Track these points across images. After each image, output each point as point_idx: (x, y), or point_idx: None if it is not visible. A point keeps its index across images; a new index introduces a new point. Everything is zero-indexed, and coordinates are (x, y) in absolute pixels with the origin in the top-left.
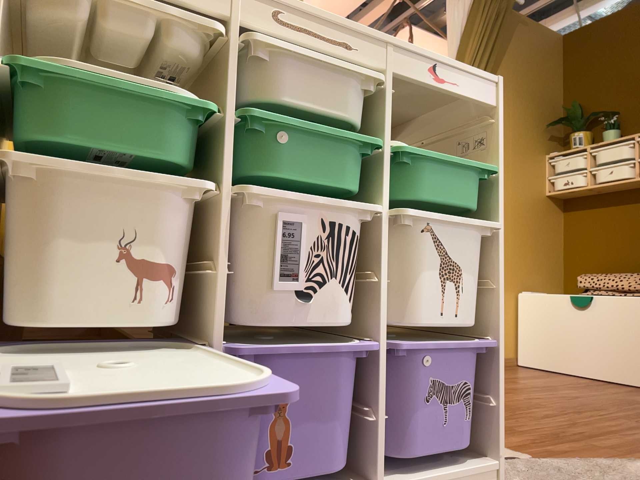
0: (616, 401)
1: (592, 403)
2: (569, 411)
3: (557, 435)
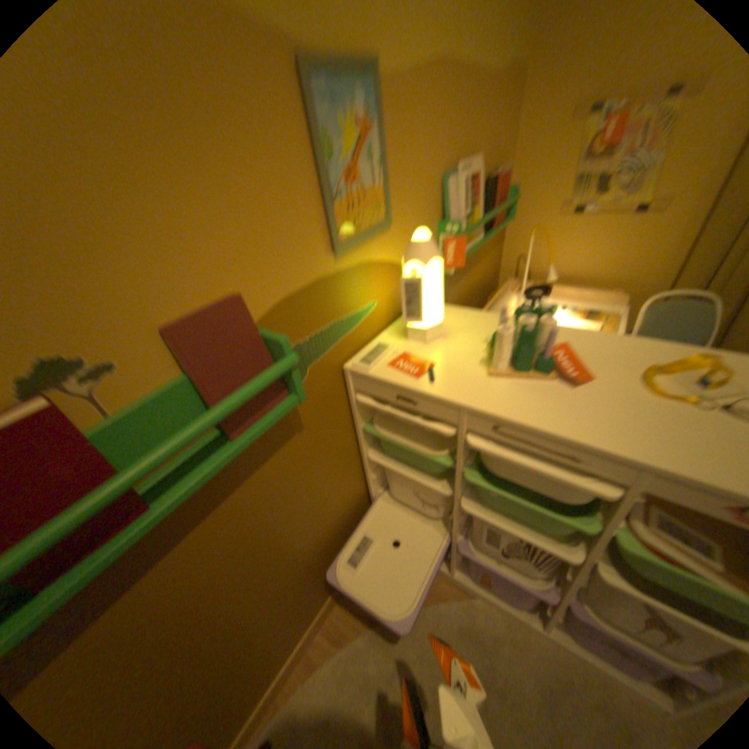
0: None
1: None
2: None
3: None
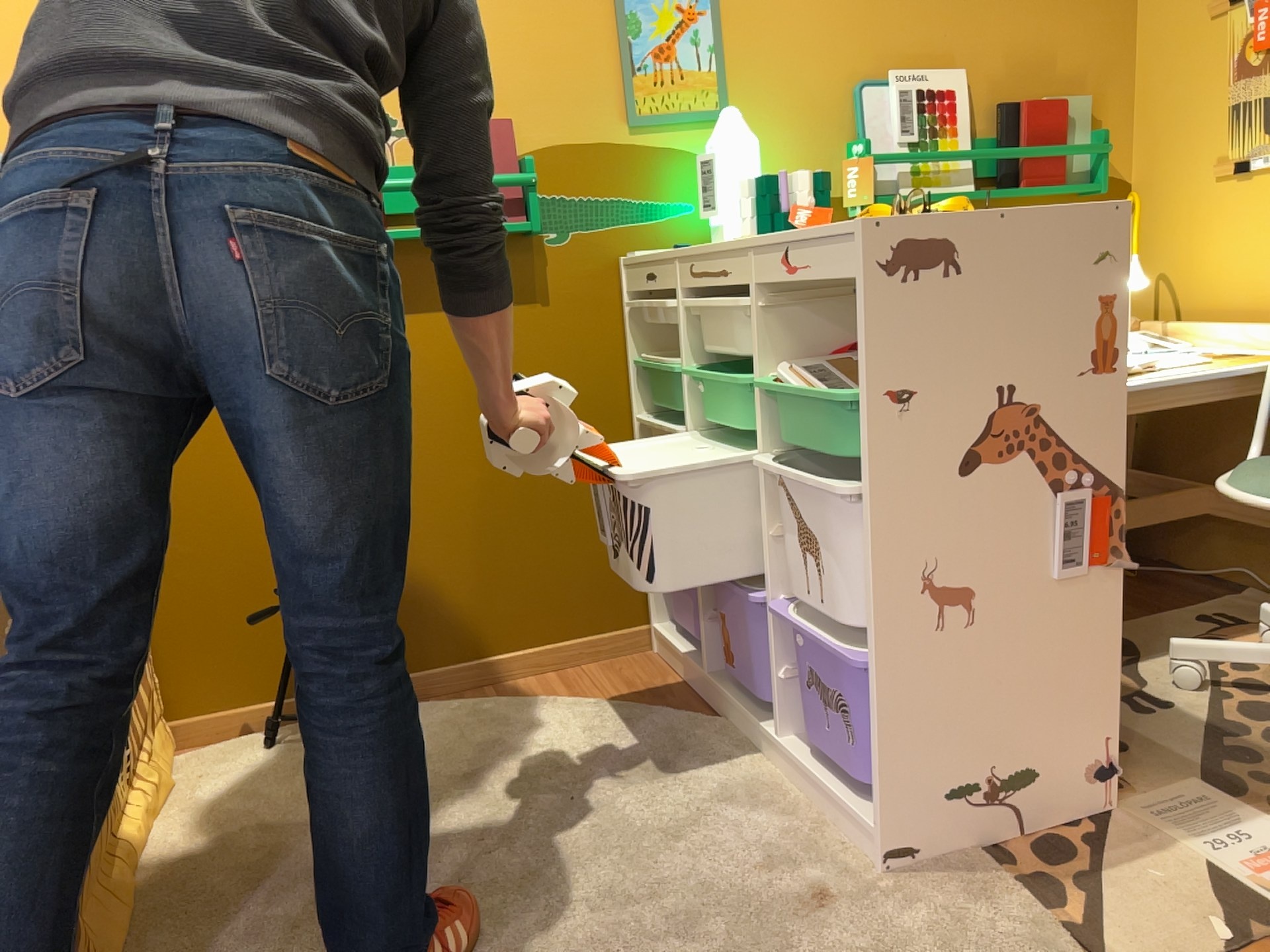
0: None
1: None
2: None
3: None
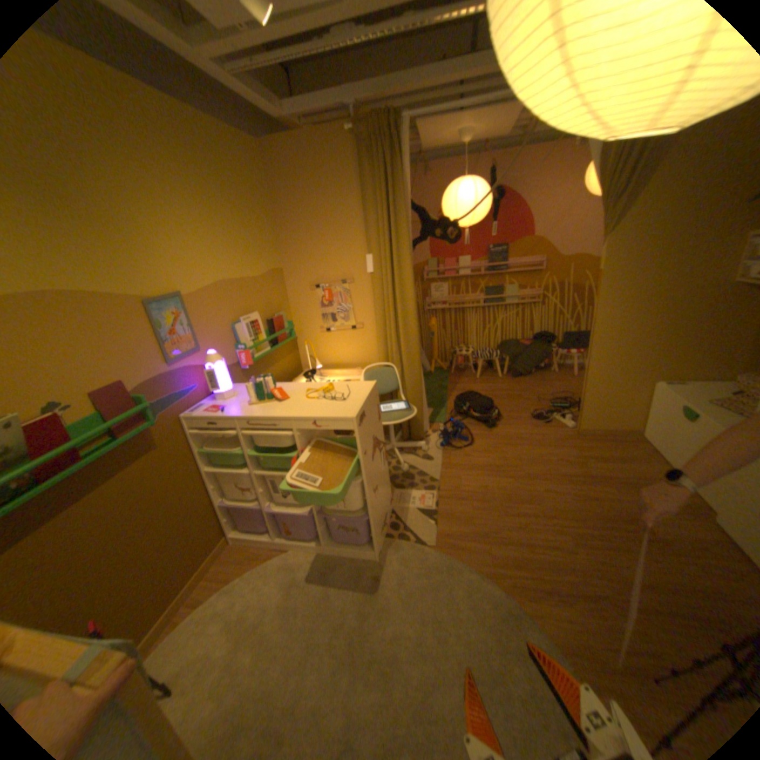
0: (618, 520)
1: (589, 515)
2: (545, 519)
3: (483, 539)
